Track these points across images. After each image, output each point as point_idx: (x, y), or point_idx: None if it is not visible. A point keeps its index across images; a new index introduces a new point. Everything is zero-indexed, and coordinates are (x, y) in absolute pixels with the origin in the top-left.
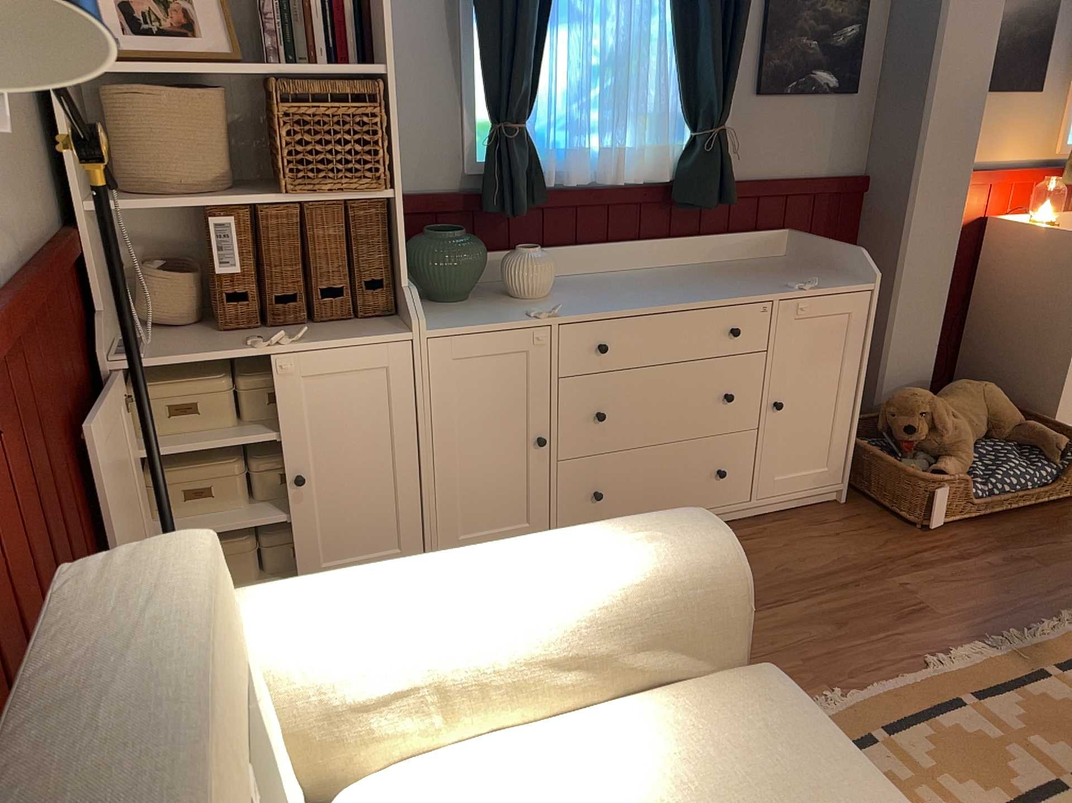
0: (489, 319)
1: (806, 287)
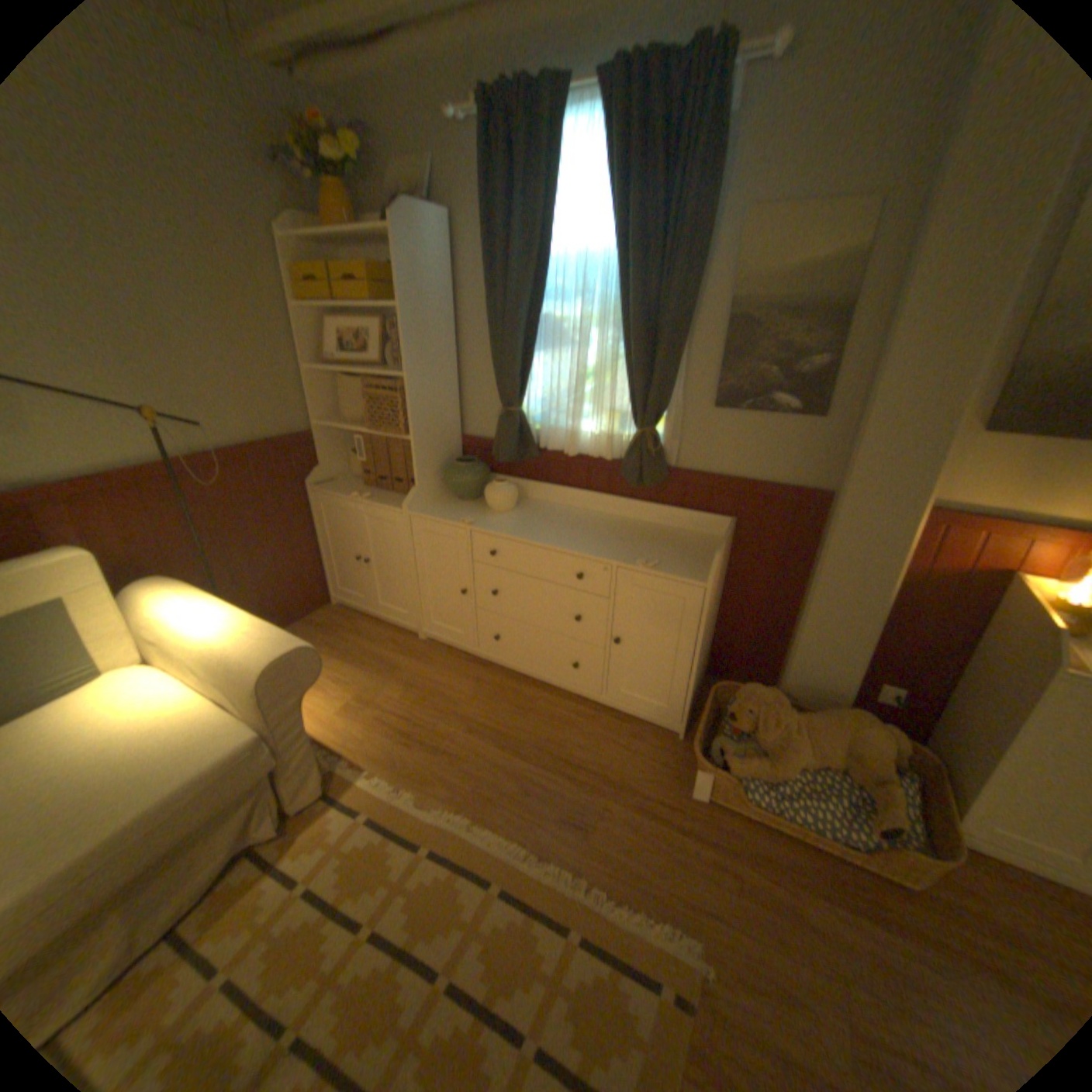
0: (445, 516)
1: (646, 566)
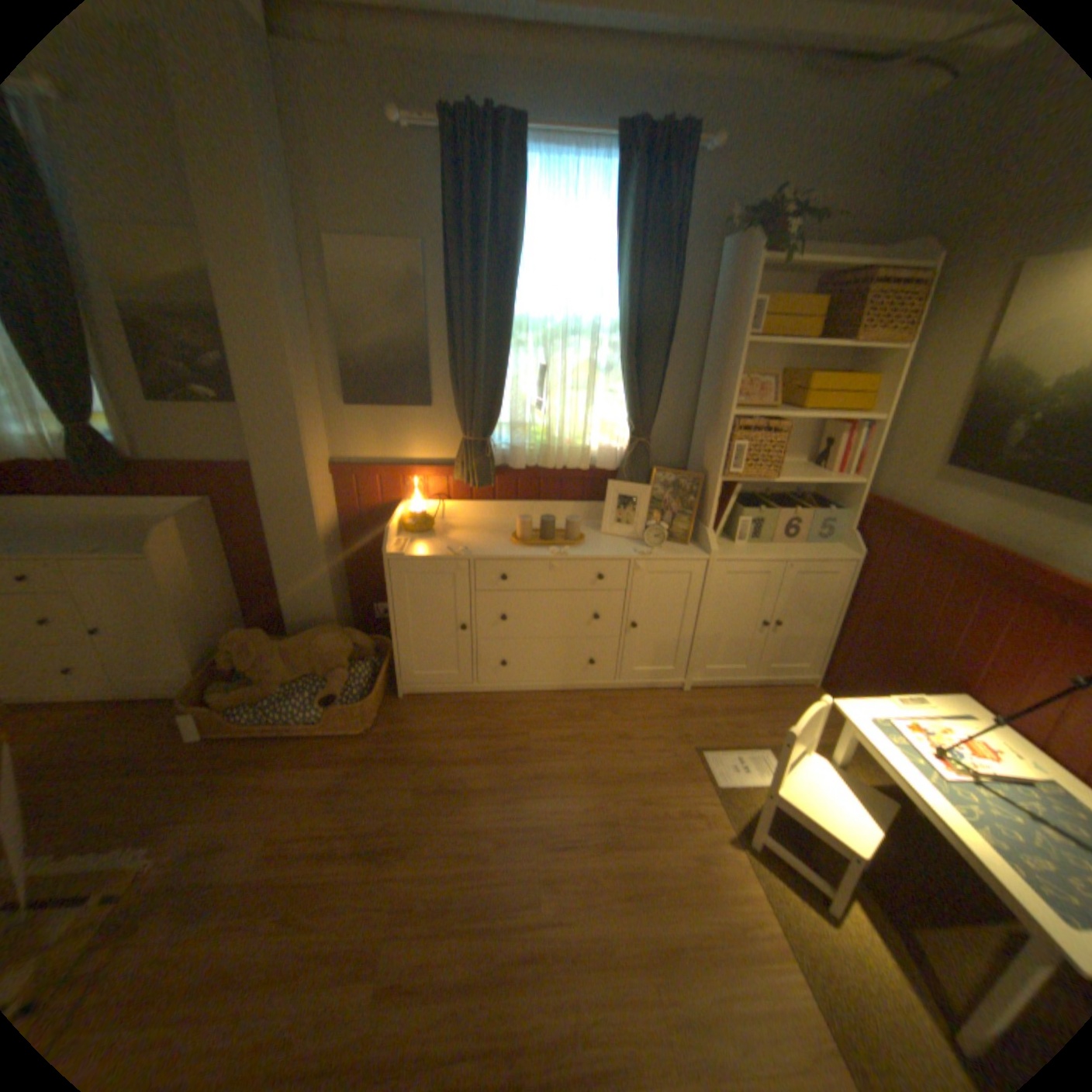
0: None
1: (88, 553)
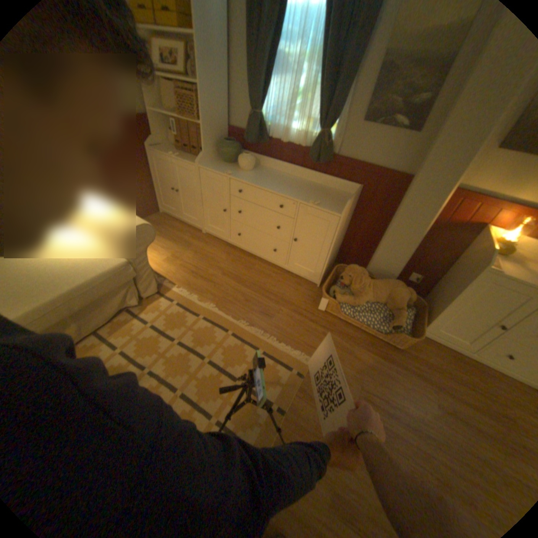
0: (217, 170)
1: (314, 204)
